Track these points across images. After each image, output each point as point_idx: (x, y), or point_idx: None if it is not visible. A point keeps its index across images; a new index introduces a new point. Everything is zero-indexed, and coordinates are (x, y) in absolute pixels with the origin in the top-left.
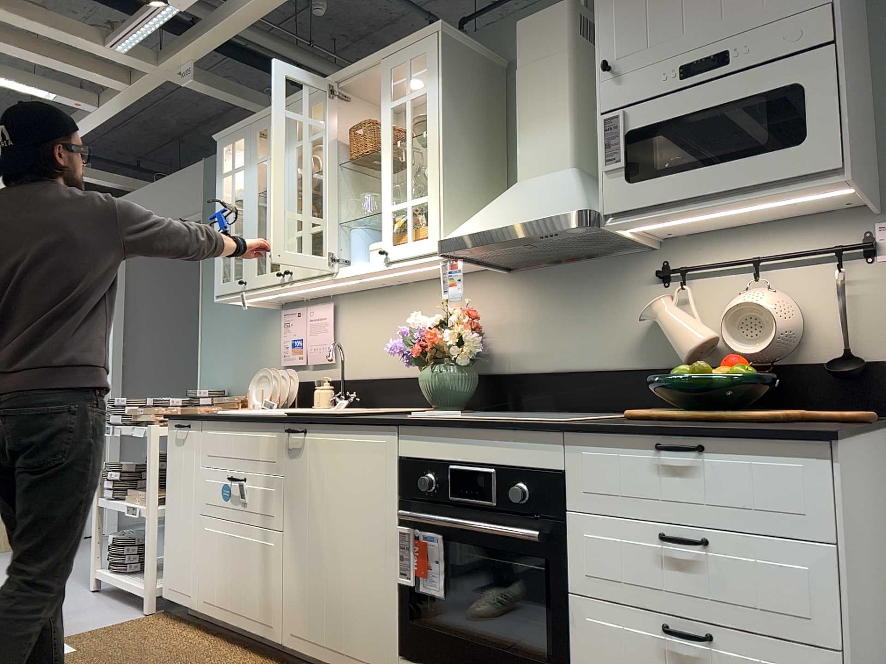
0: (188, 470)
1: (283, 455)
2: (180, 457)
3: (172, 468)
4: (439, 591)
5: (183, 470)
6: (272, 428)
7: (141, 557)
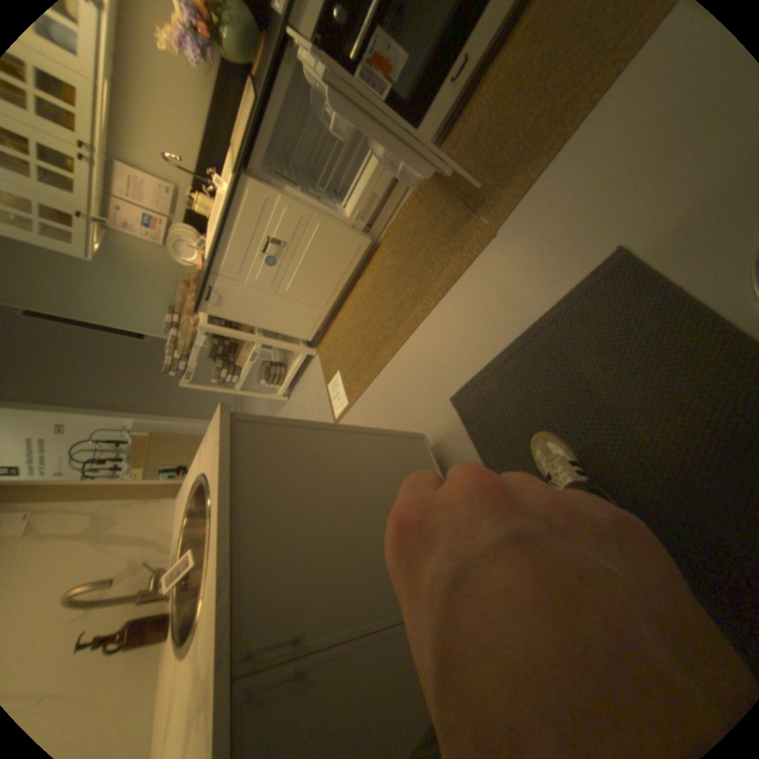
0: (243, 297)
1: (266, 185)
2: (232, 303)
3: (237, 314)
4: (403, 57)
5: (242, 302)
6: (242, 188)
7: (278, 366)
